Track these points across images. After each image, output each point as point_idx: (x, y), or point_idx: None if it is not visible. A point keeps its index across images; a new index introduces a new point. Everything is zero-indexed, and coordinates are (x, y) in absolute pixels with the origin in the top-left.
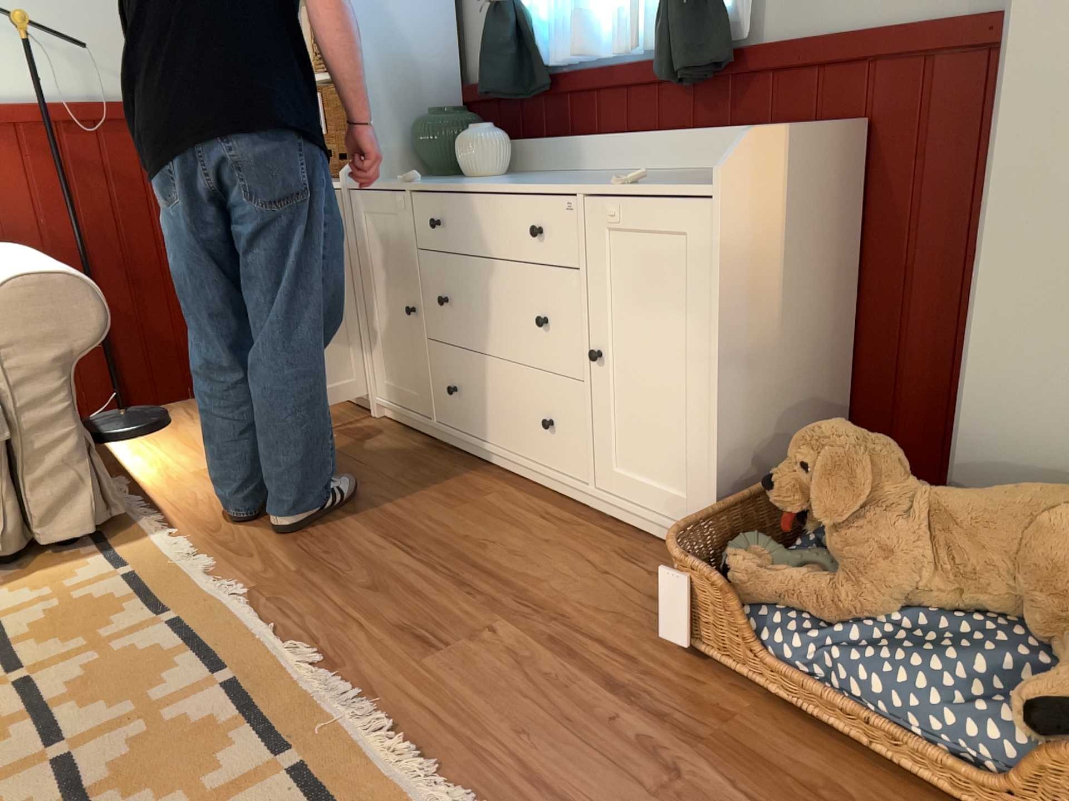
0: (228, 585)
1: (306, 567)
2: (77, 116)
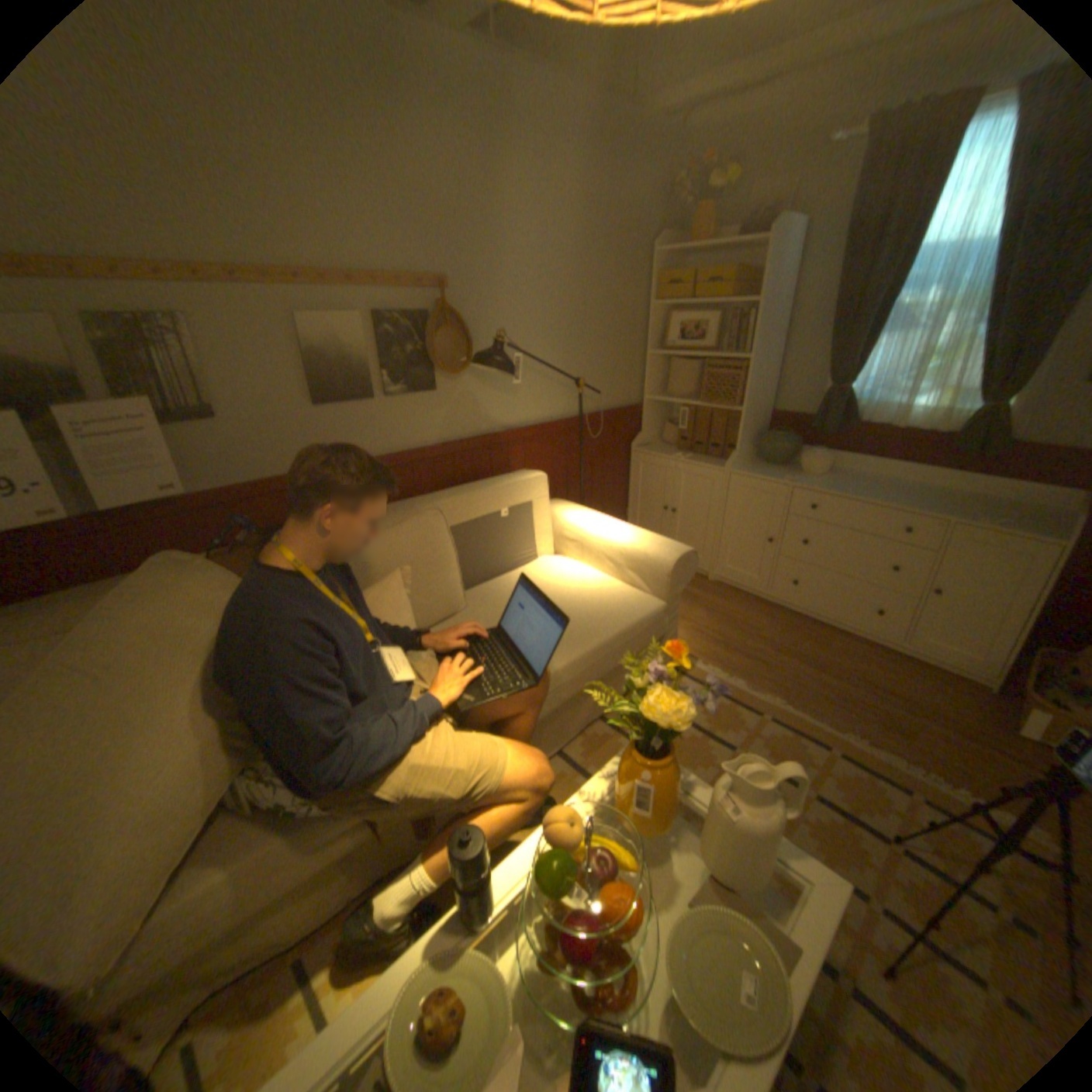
0: (772, 698)
1: (796, 687)
2: (575, 423)
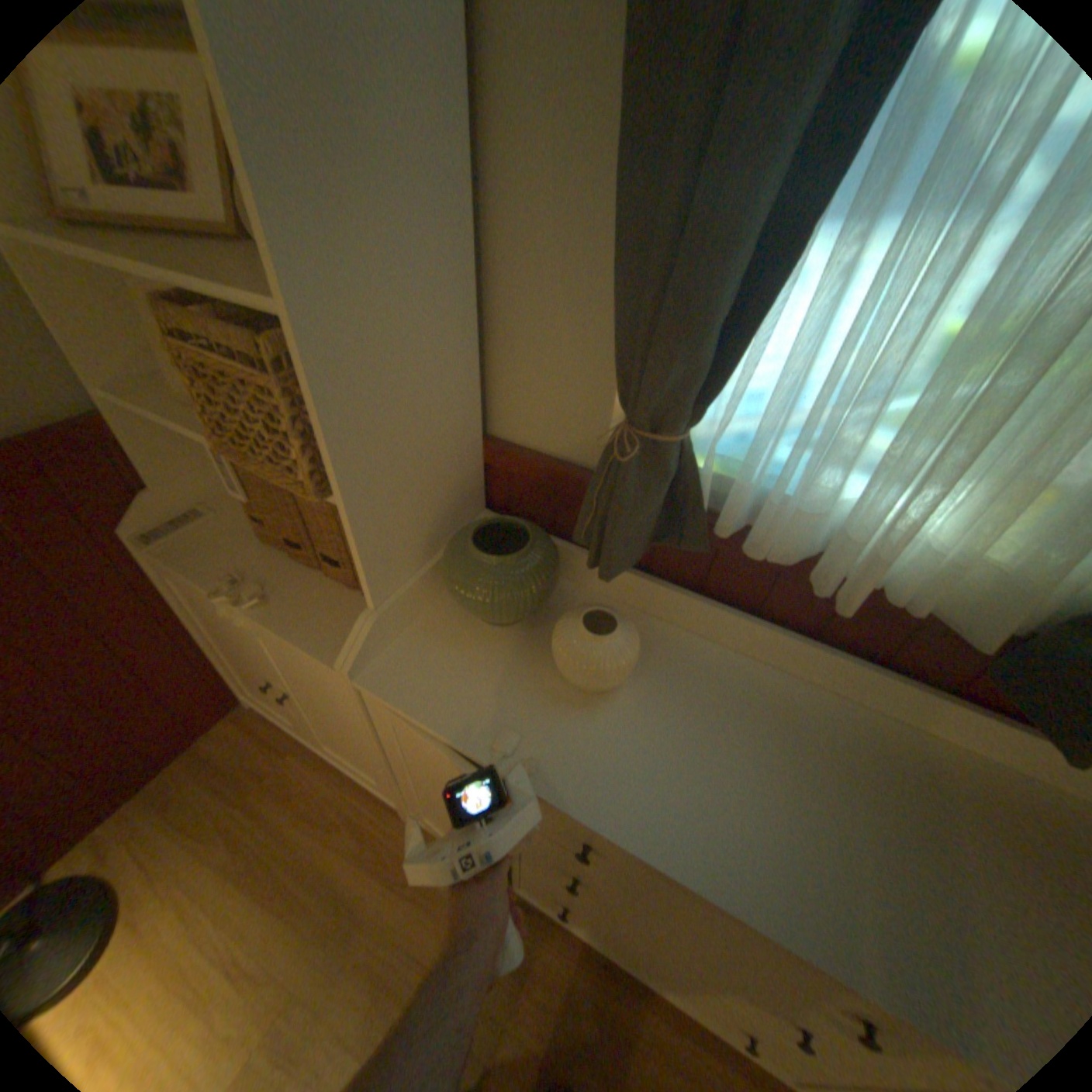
0: None
1: None
2: None
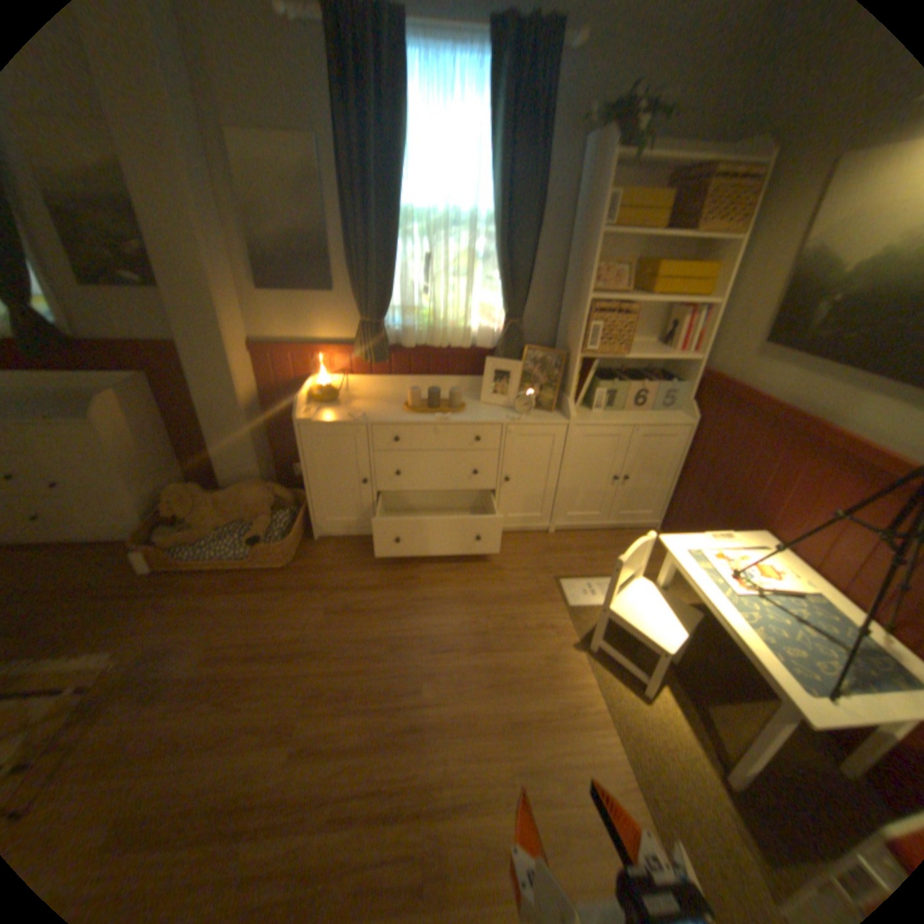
0: None
1: None
2: None
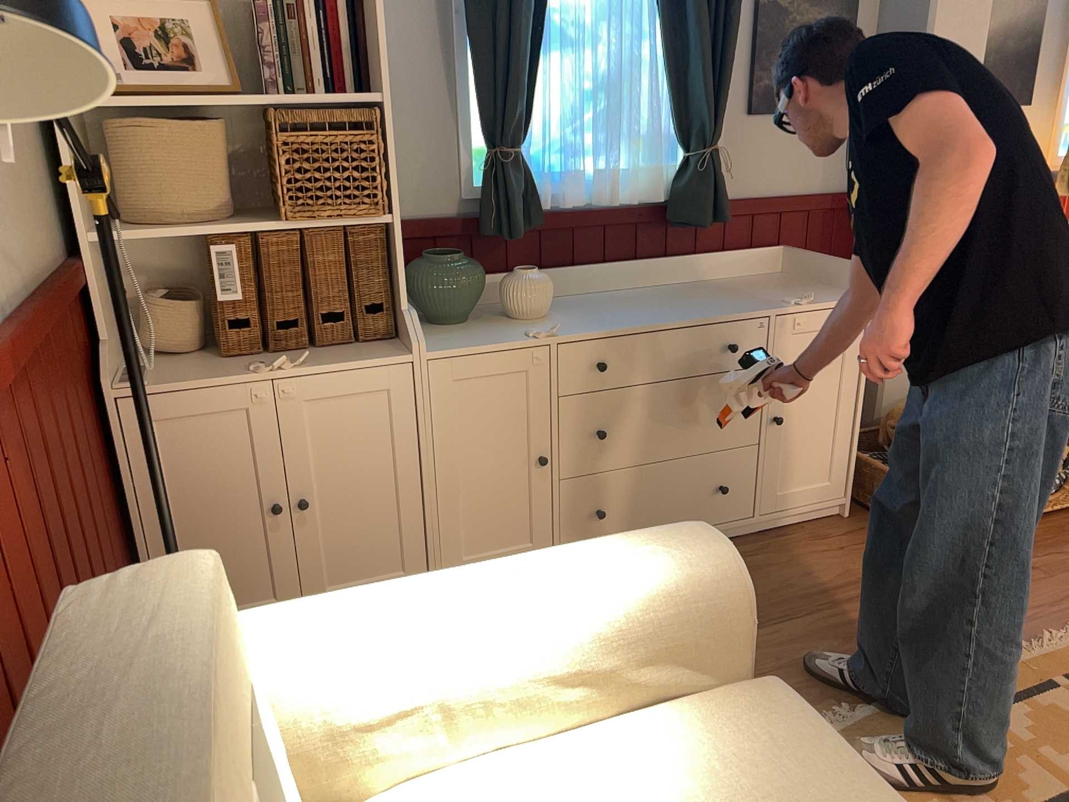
0: (831, 718)
1: (804, 673)
2: (18, 343)
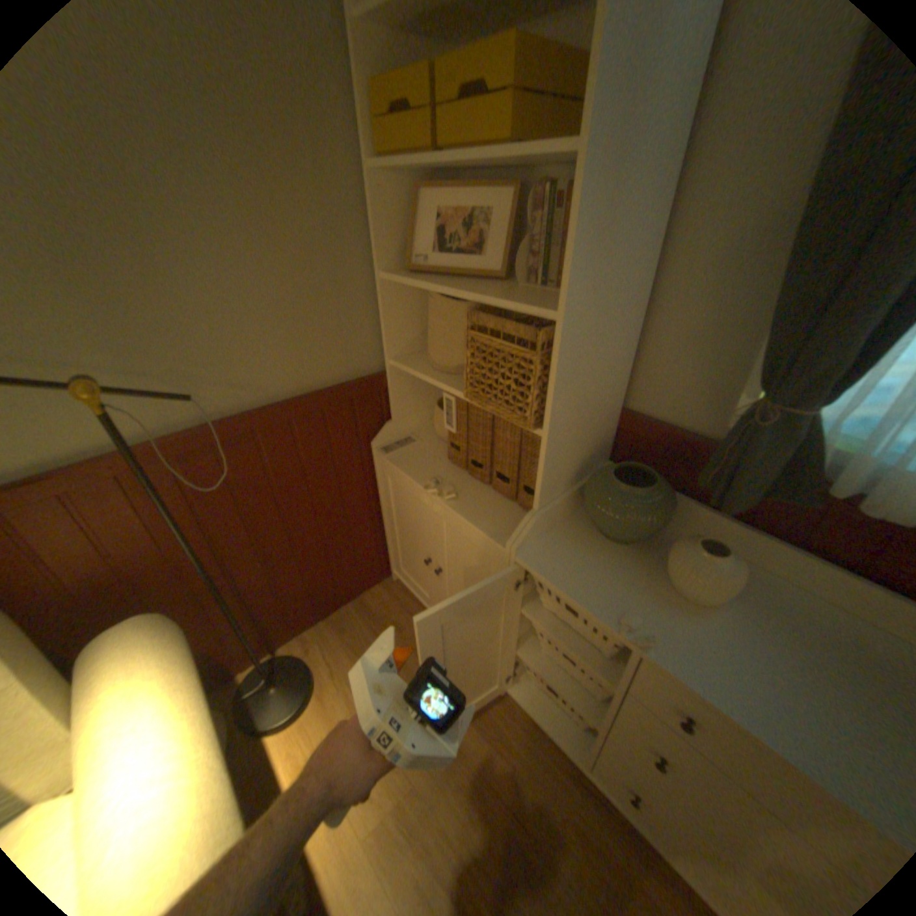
0: None
1: None
2: (186, 442)
